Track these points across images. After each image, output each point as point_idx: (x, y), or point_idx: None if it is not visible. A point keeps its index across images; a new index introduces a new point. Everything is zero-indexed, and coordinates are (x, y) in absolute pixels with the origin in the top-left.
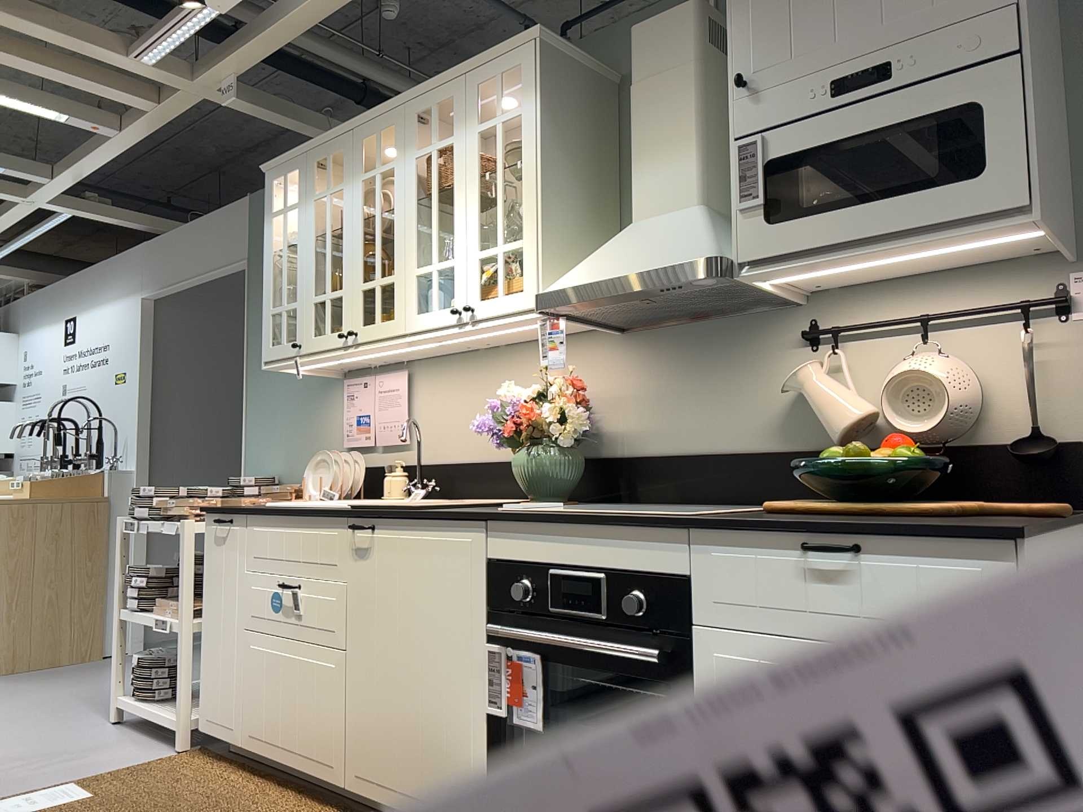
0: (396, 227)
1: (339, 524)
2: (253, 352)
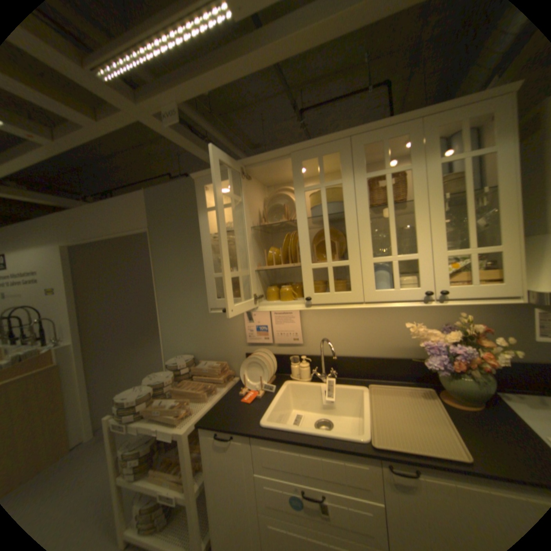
0: (348, 227)
1: (372, 463)
2: (160, 282)
